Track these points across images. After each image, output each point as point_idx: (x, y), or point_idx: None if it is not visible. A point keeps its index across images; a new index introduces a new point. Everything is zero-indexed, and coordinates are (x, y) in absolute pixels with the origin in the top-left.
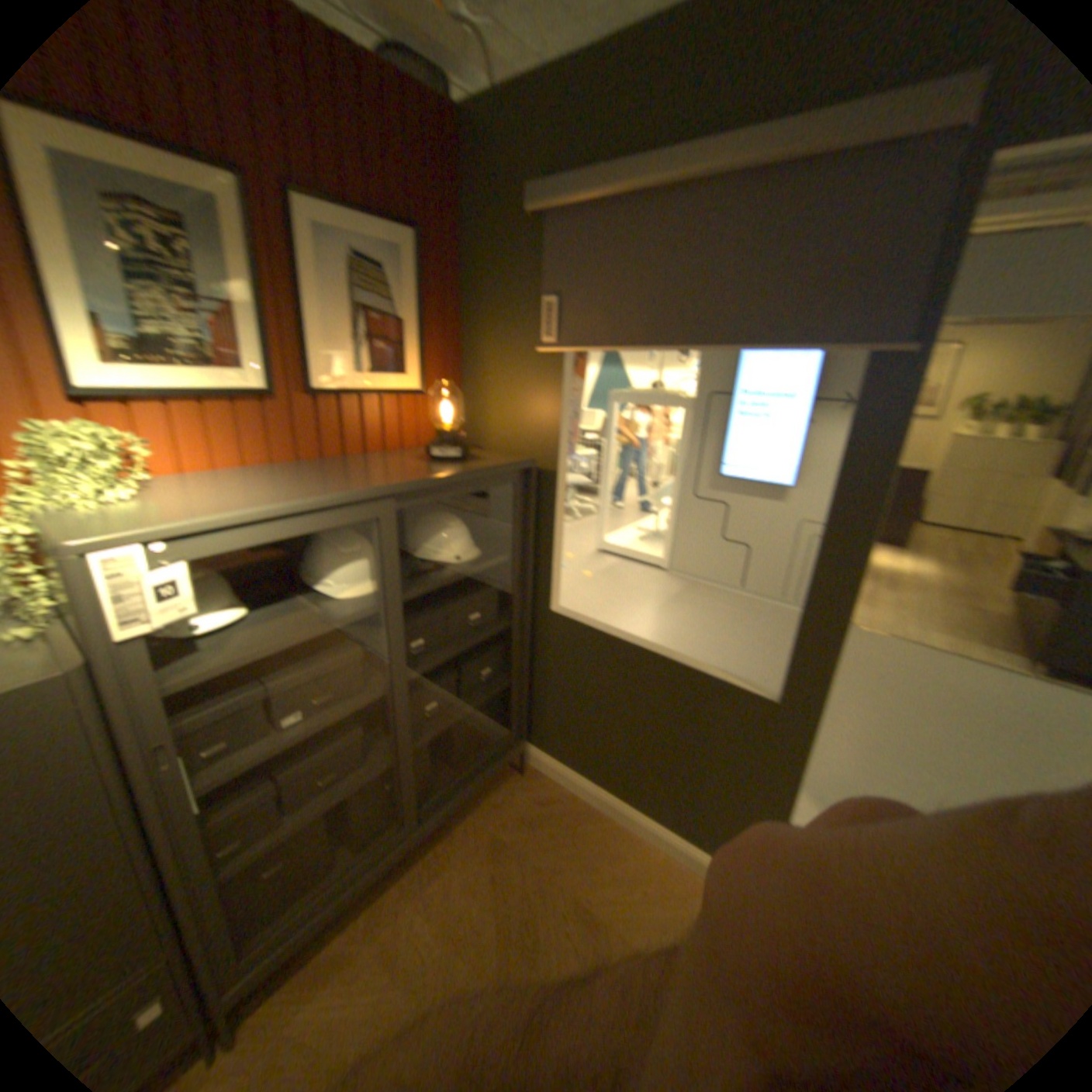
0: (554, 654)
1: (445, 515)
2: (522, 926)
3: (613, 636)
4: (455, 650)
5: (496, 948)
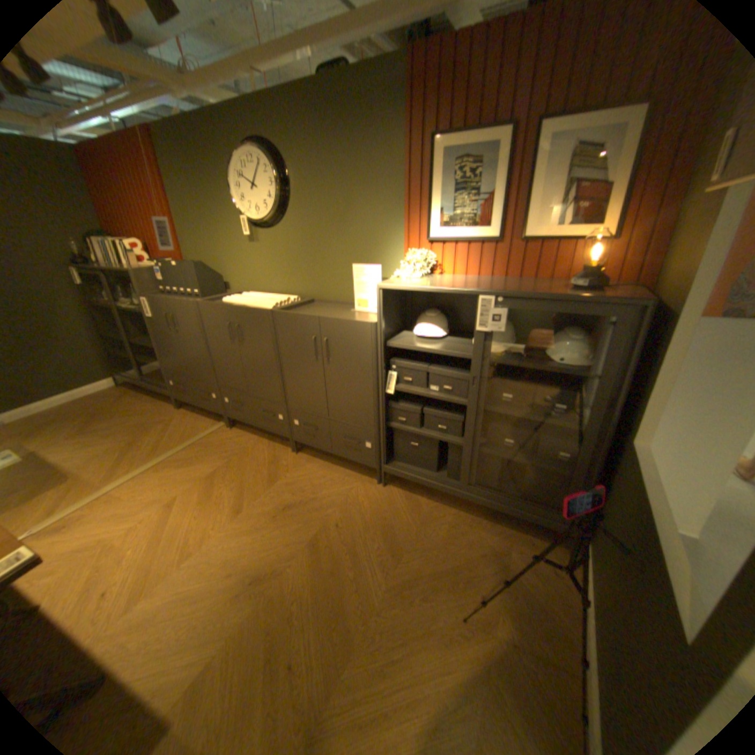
0: (621, 483)
1: (573, 331)
2: (466, 580)
3: (644, 488)
4: (530, 417)
5: (449, 568)
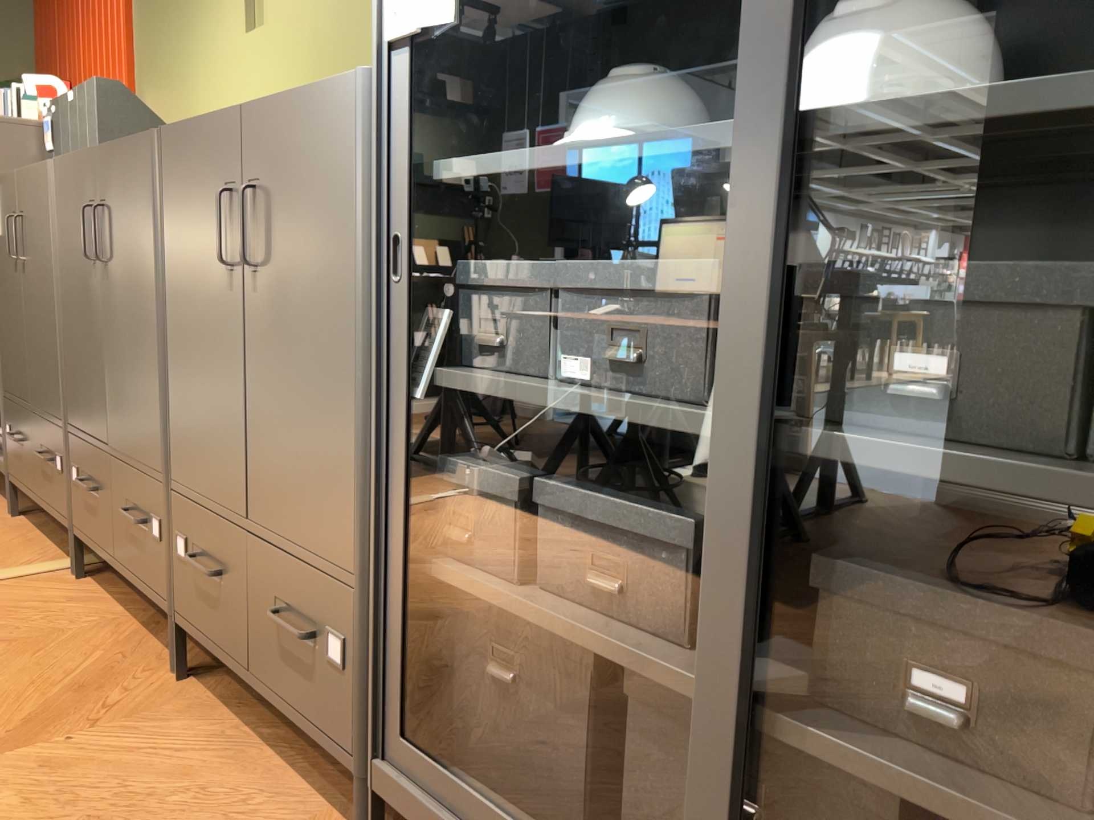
0: None
1: None
2: None
3: None
4: (1092, 492)
5: None
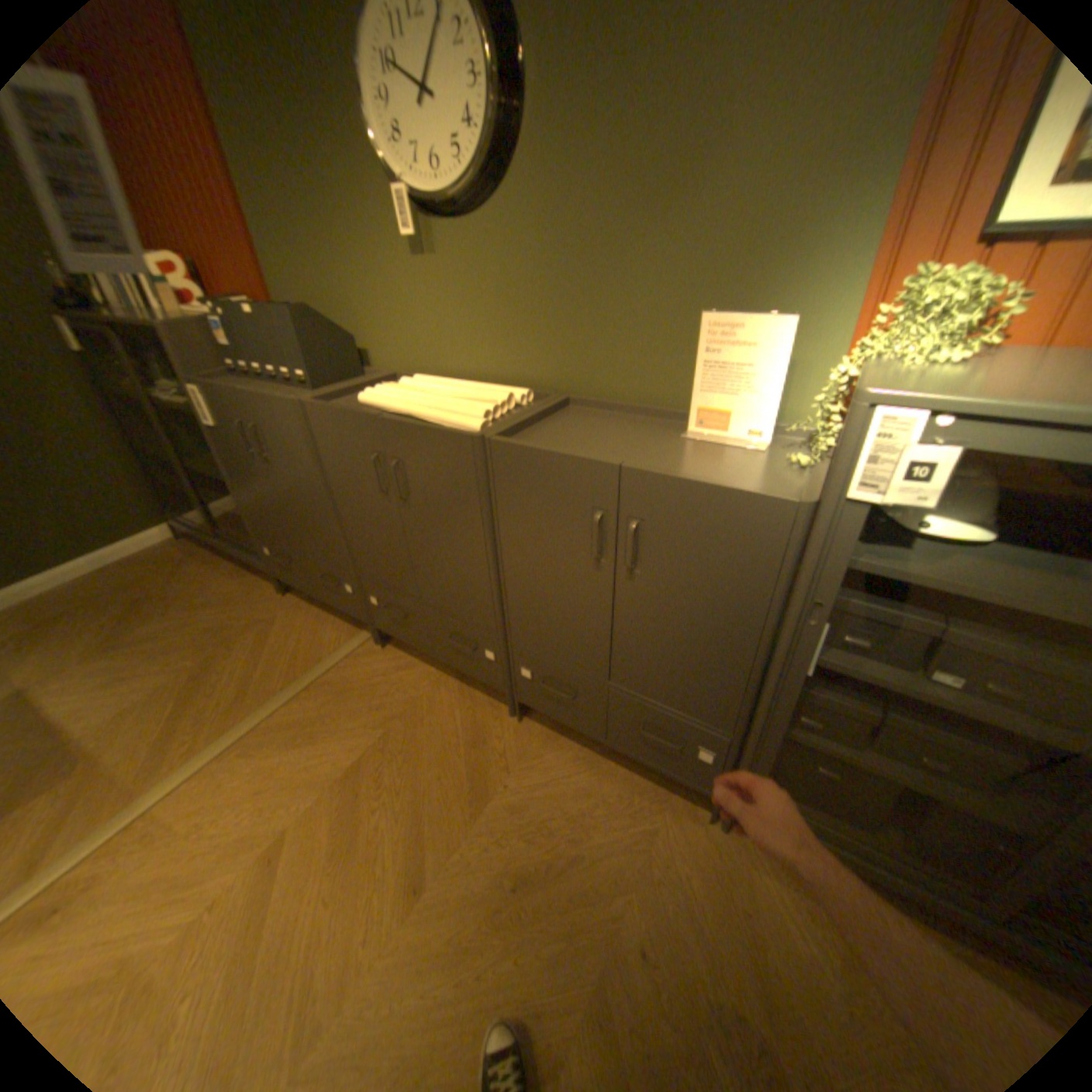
0: None
1: None
2: None
3: None
4: None
5: None
